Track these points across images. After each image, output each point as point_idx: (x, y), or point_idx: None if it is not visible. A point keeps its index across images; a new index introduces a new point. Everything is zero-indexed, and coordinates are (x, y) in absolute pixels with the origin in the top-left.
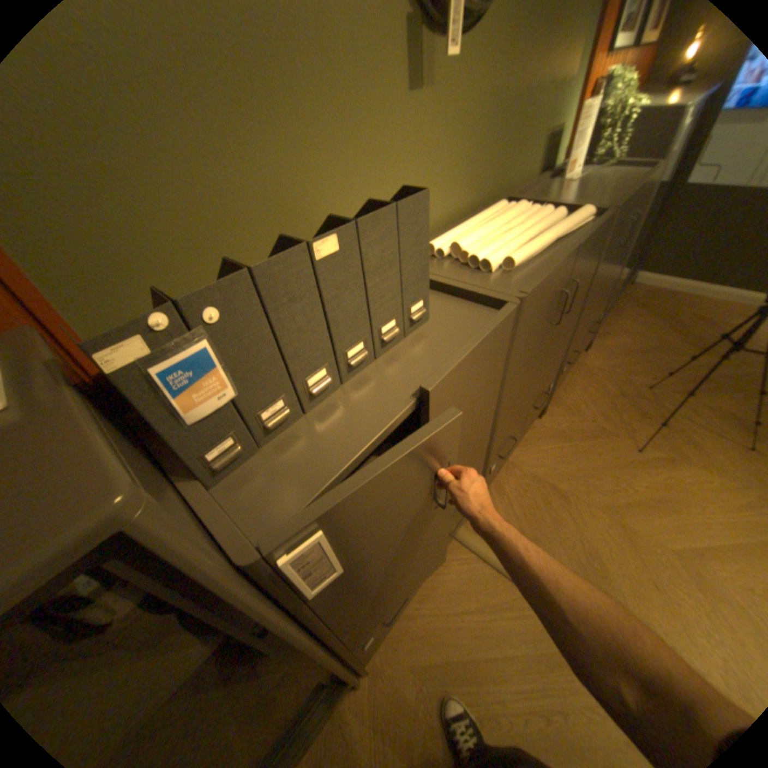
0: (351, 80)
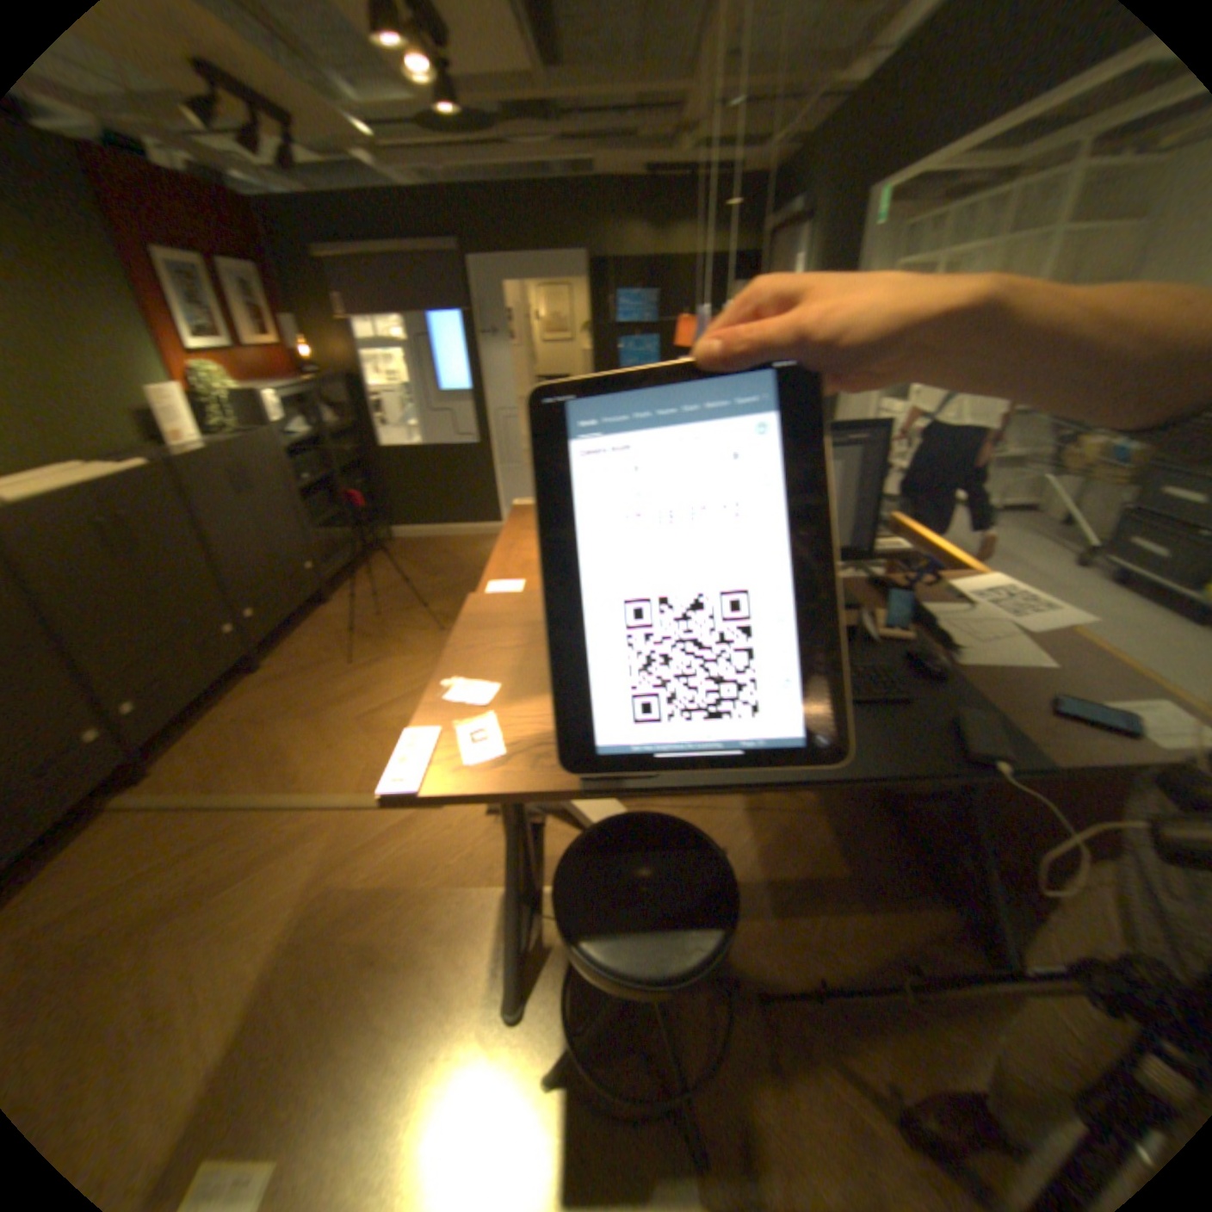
0: None
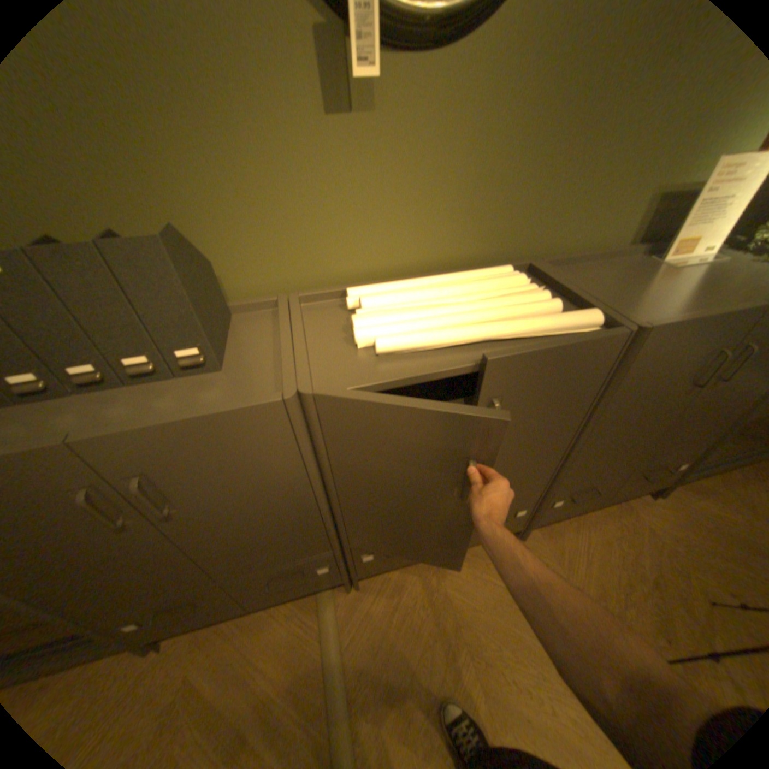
0: (222, 97)
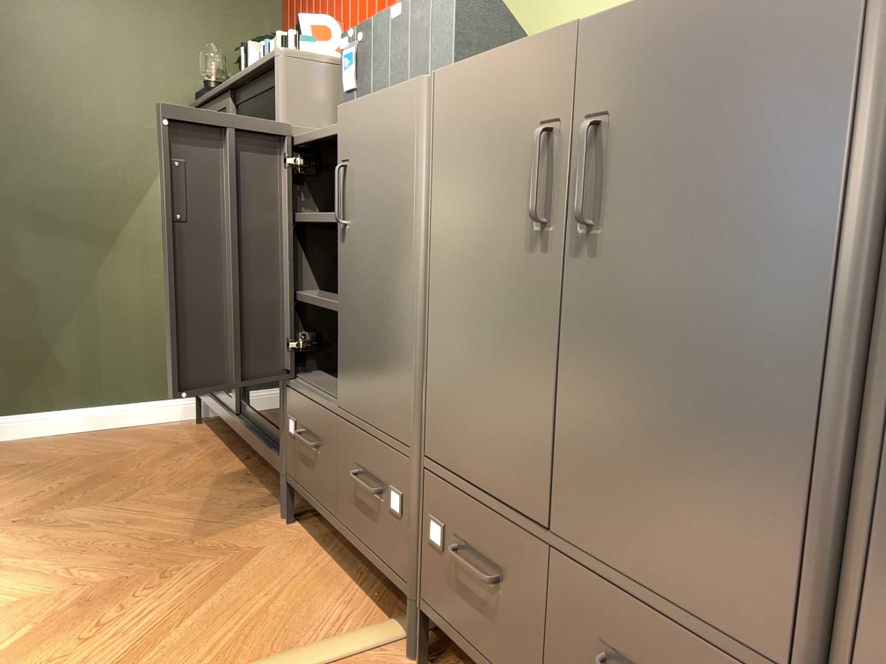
0: None
